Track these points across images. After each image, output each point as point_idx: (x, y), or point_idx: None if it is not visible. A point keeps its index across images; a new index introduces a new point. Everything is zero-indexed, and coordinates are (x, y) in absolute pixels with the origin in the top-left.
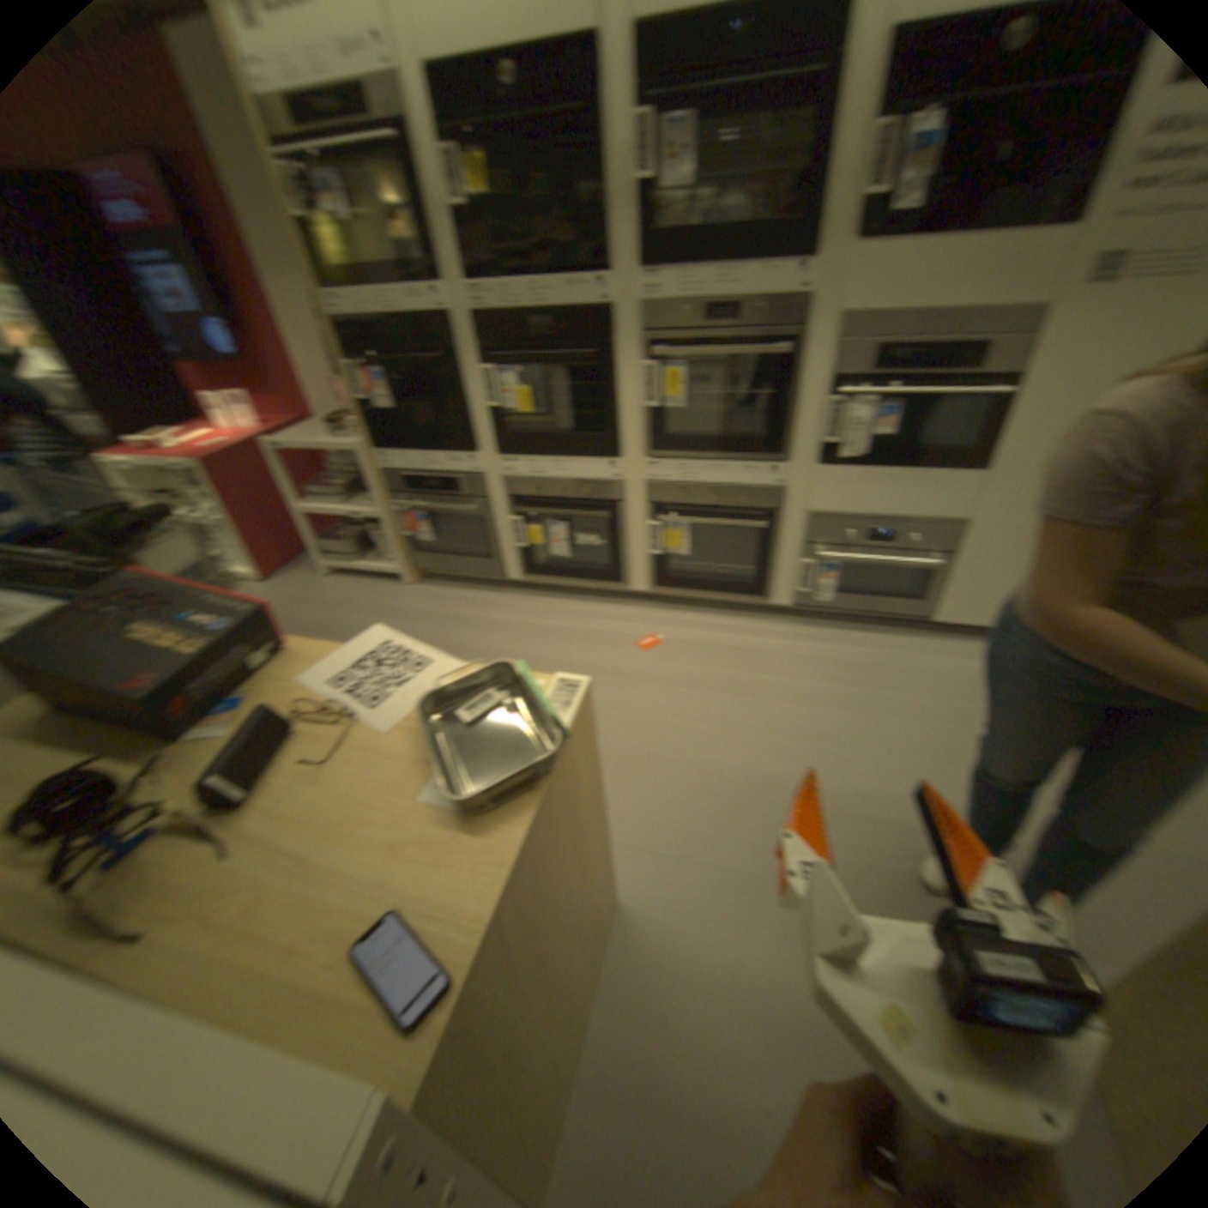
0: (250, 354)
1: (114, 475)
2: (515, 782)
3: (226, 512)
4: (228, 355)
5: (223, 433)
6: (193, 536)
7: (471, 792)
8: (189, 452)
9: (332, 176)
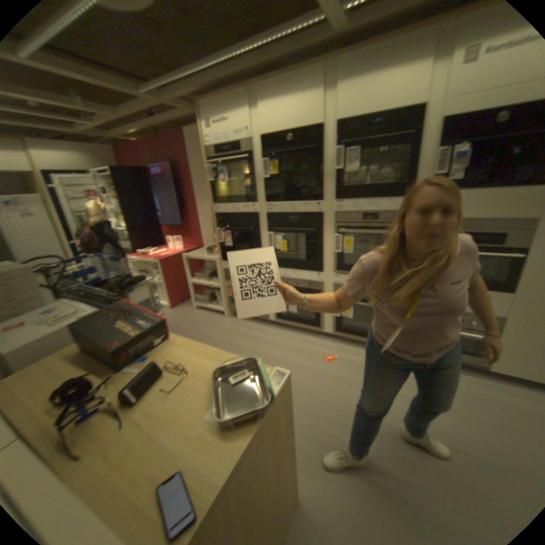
0: (190, 223)
1: (136, 262)
2: (250, 417)
3: (168, 279)
4: (183, 223)
5: (175, 250)
6: (155, 287)
7: (230, 417)
8: (161, 256)
9: (228, 168)
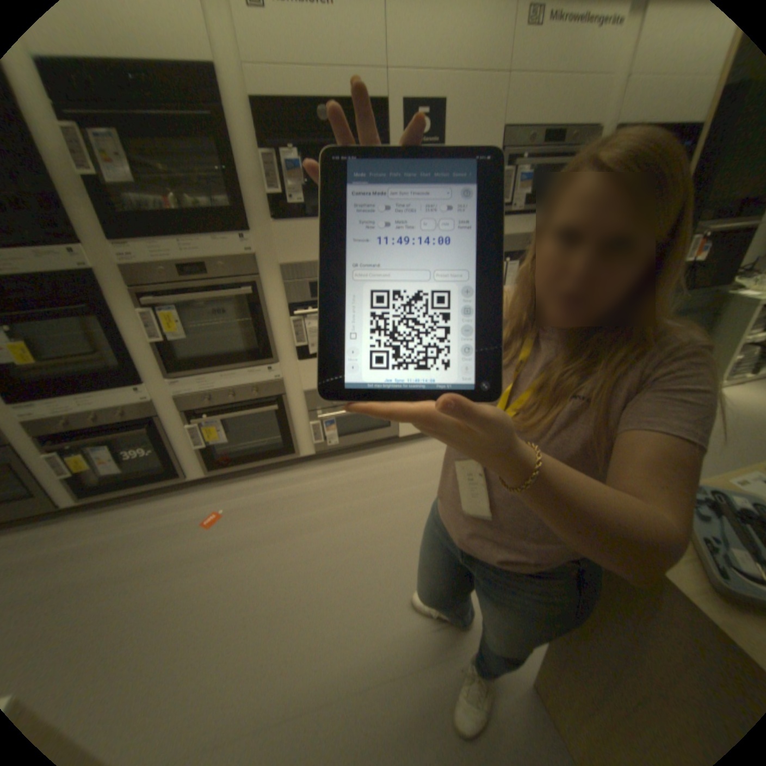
0: None
1: None
2: None
3: None
4: None
5: None
6: None
7: None
8: None
9: None
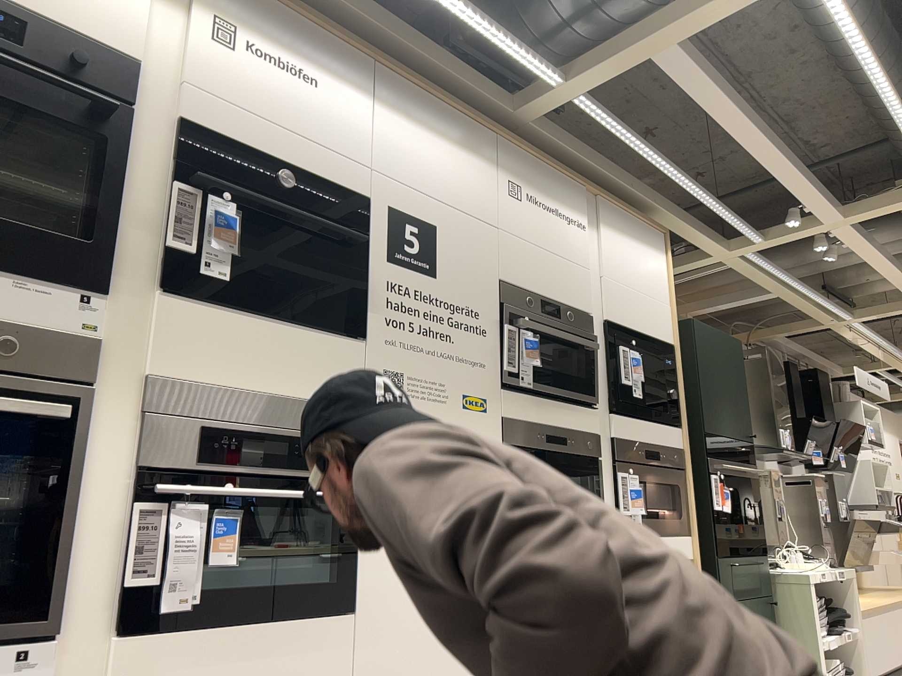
0: None
1: None
2: None
3: None
4: None
5: None
6: None
7: None
8: None
9: None
